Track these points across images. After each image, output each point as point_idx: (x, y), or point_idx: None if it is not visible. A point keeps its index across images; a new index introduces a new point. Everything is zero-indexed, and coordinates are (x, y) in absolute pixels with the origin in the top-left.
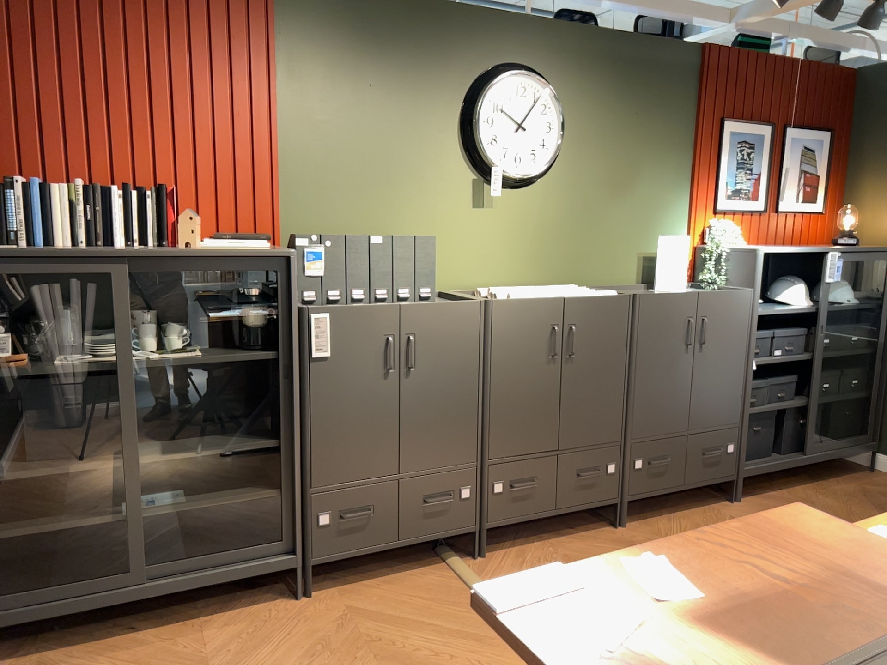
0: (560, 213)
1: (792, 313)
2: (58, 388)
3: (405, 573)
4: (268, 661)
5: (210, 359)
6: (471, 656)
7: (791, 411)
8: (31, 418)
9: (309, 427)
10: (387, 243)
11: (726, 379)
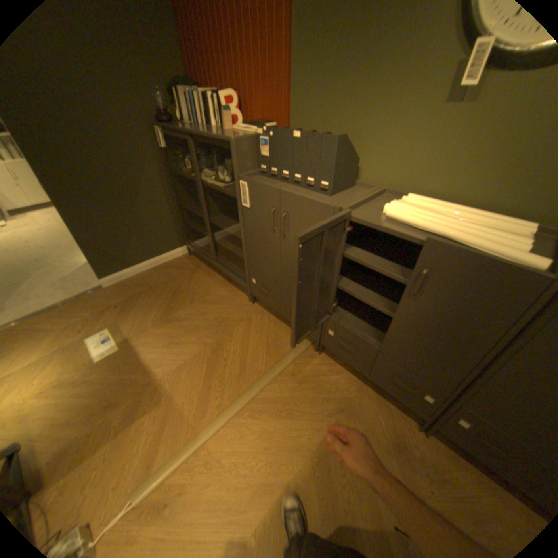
0: None
1: None
2: (199, 185)
3: (287, 327)
4: (211, 310)
5: (221, 190)
6: (230, 374)
7: None
8: (197, 193)
9: (247, 239)
10: (303, 138)
11: None
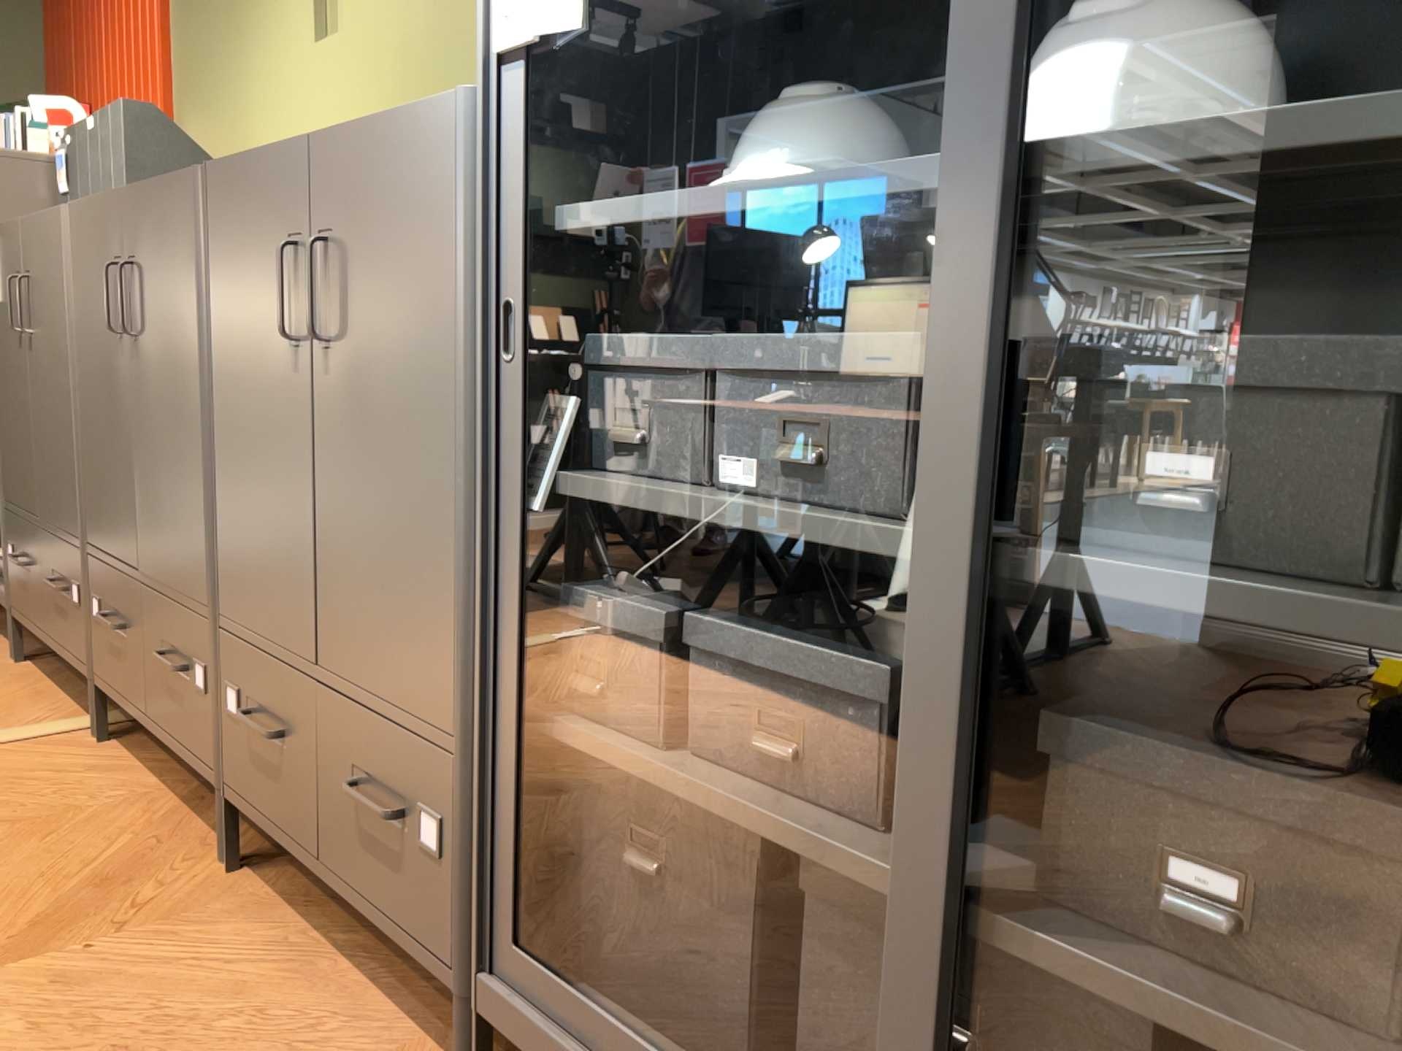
0: (430, 4)
1: (761, 205)
2: None
3: (67, 700)
4: None
5: None
6: None
7: (831, 890)
8: None
9: None
10: (97, 130)
11: (397, 510)
